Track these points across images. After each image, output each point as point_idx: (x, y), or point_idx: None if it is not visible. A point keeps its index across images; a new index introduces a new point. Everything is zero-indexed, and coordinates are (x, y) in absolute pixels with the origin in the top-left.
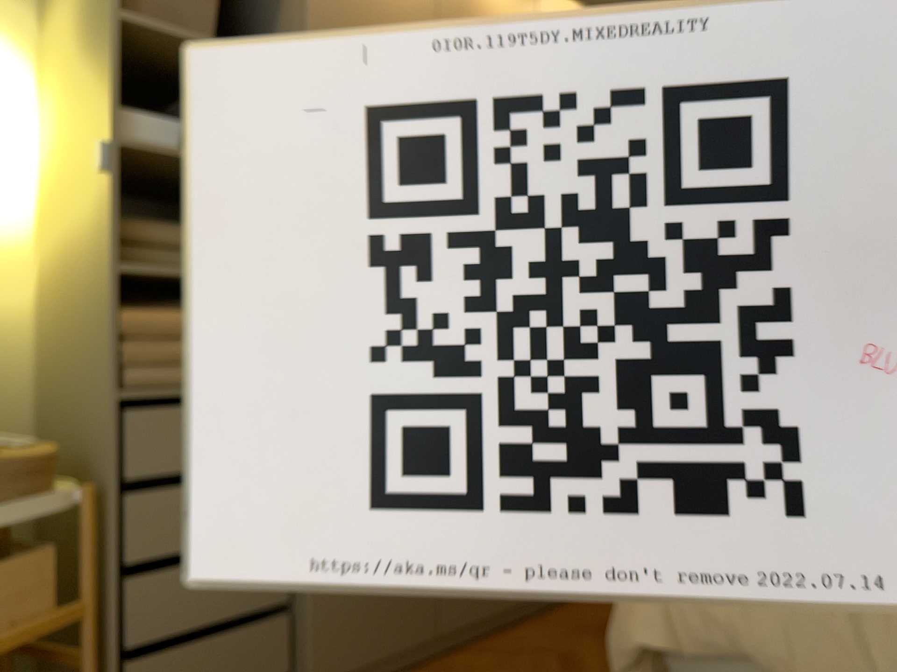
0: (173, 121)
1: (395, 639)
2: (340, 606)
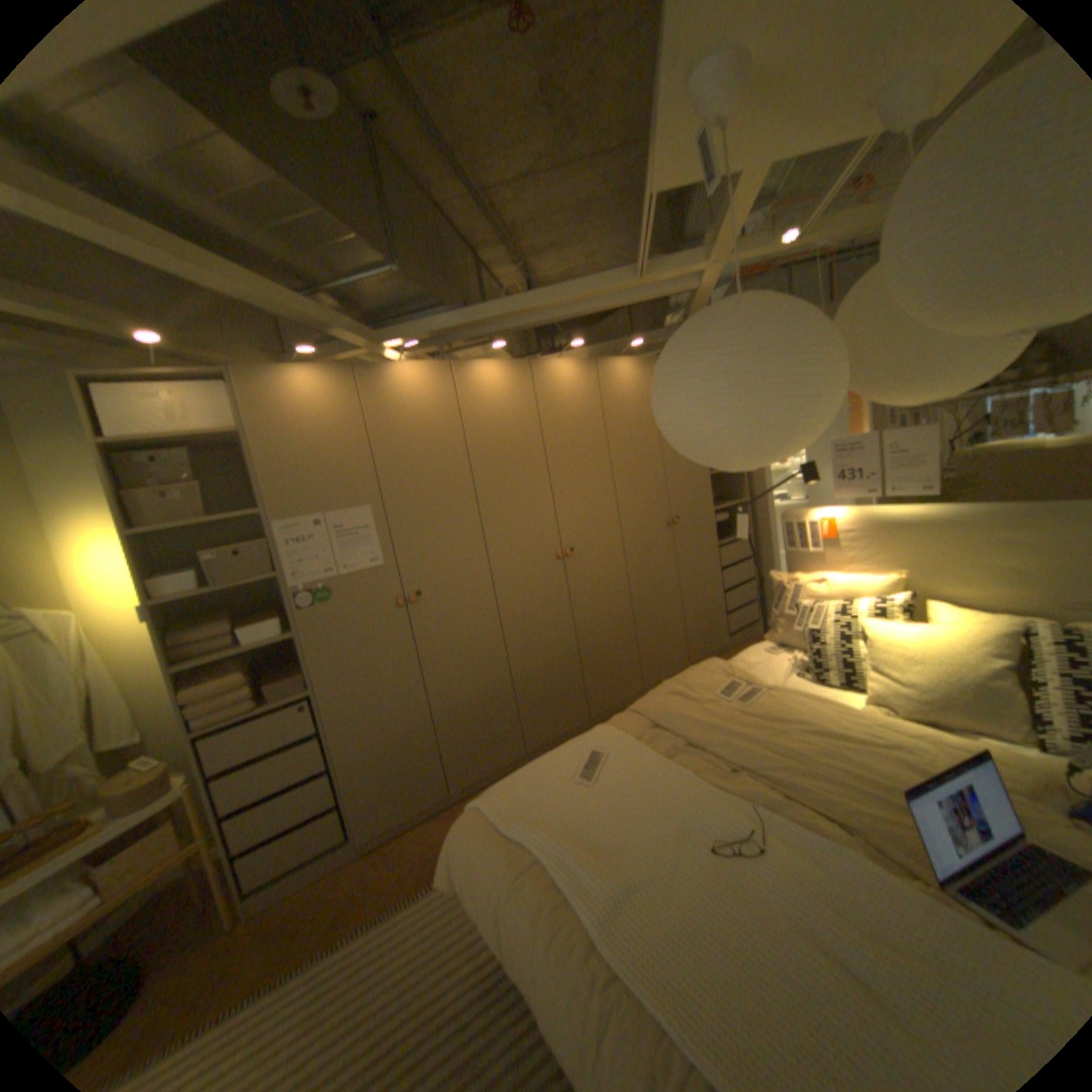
0: (187, 575)
1: (416, 805)
2: (370, 800)
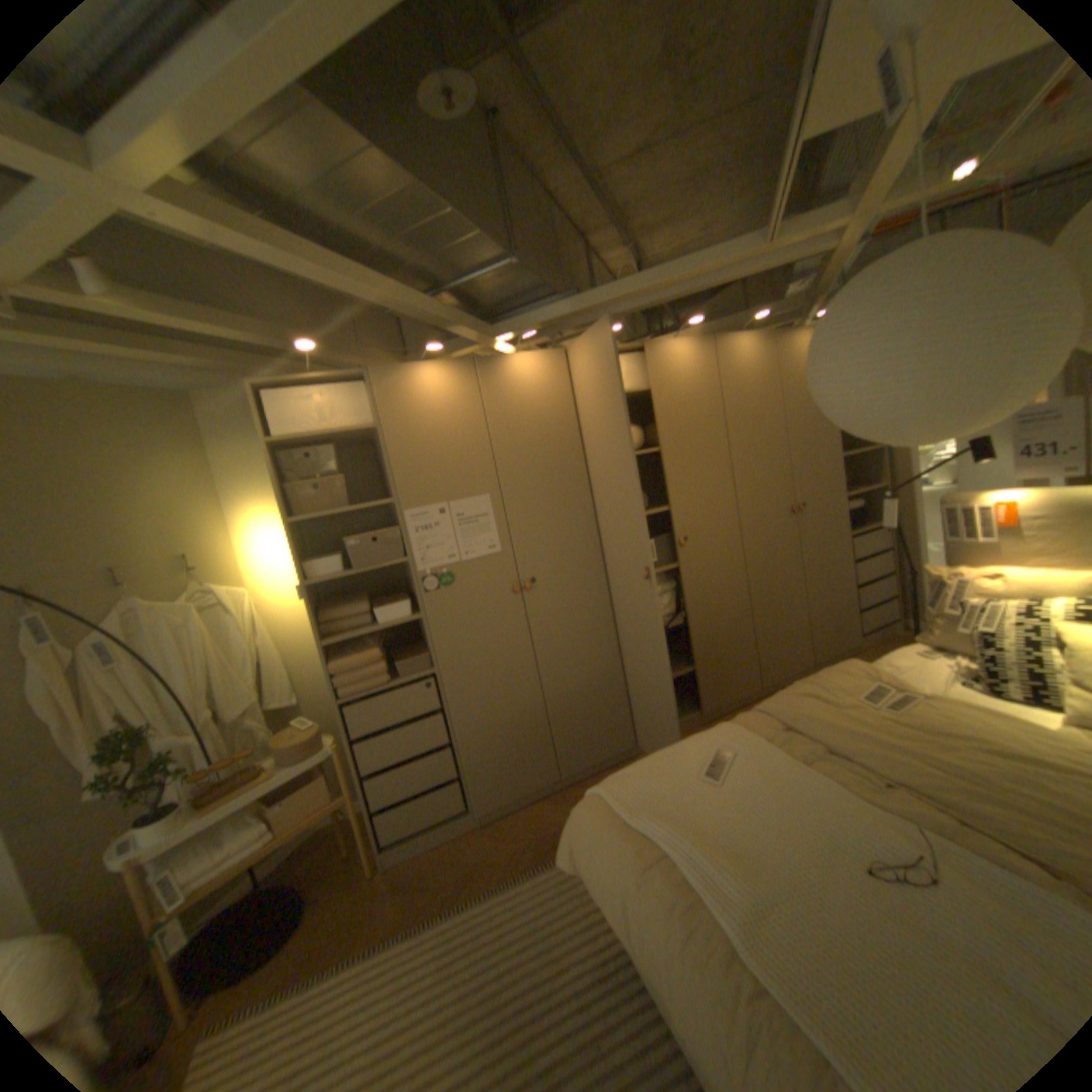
0: (335, 558)
1: (529, 785)
2: (489, 775)
